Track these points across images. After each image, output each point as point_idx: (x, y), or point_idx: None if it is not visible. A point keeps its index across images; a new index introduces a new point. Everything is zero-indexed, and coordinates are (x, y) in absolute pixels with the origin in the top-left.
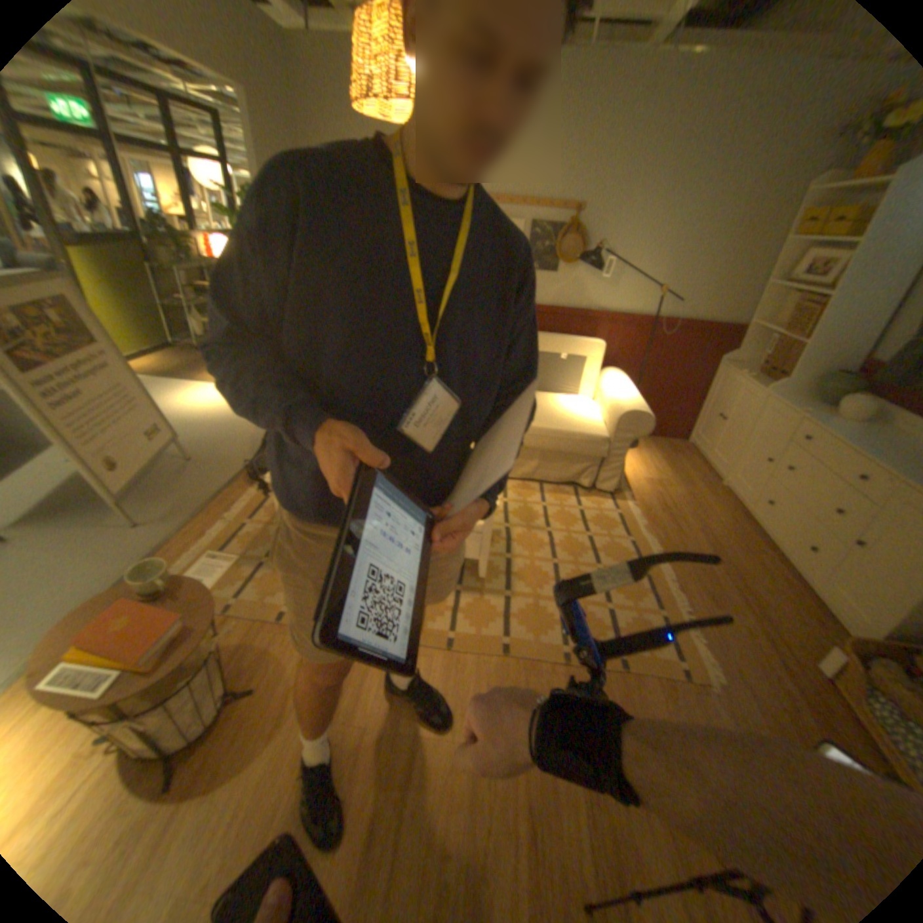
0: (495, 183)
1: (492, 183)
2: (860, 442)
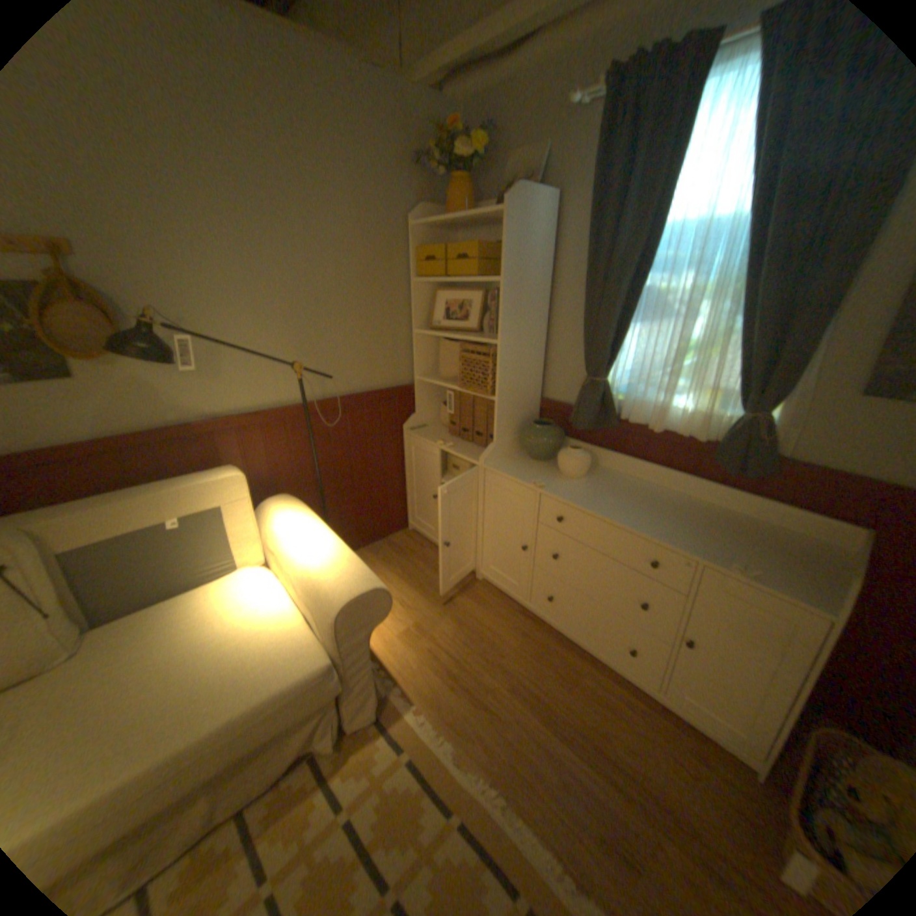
0: None
1: None
2: (616, 512)
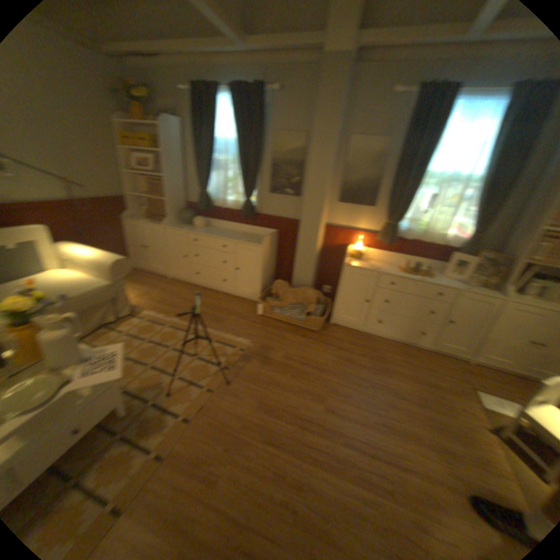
0: None
1: None
2: (214, 234)
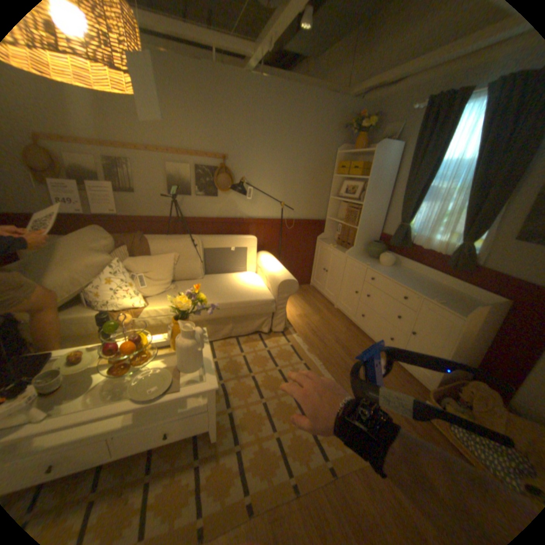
0: (164, 139)
1: (161, 139)
2: (396, 278)
